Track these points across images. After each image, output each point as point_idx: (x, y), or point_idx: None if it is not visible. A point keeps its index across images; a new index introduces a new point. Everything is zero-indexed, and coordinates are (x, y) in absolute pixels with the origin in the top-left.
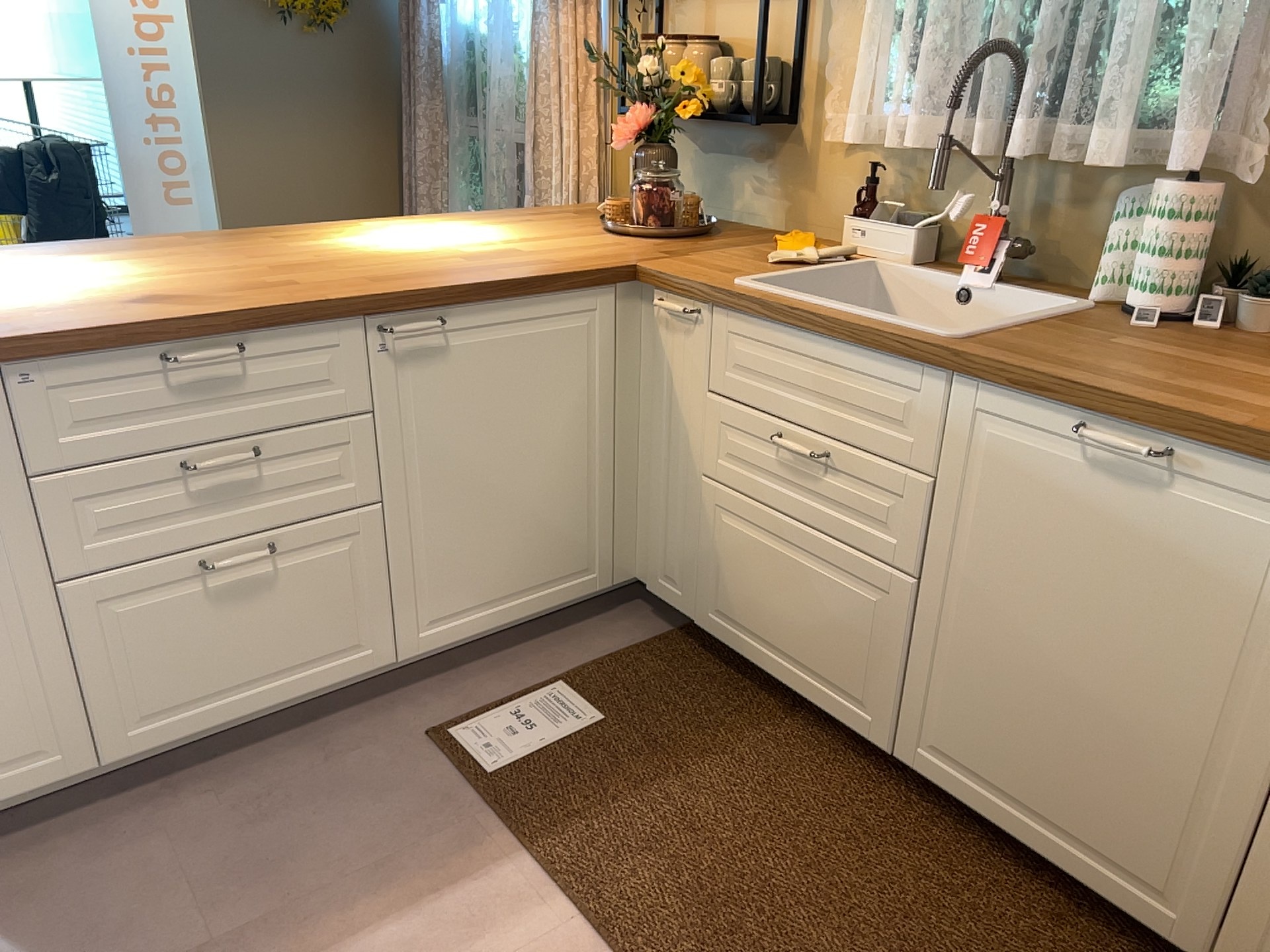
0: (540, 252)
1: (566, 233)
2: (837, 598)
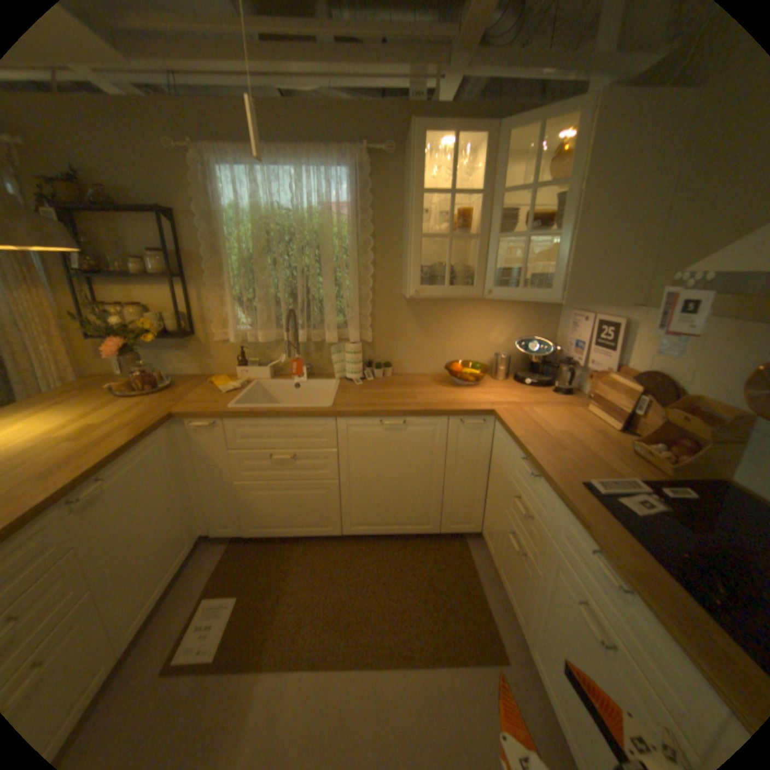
0: (109, 421)
1: (99, 404)
2: (309, 498)
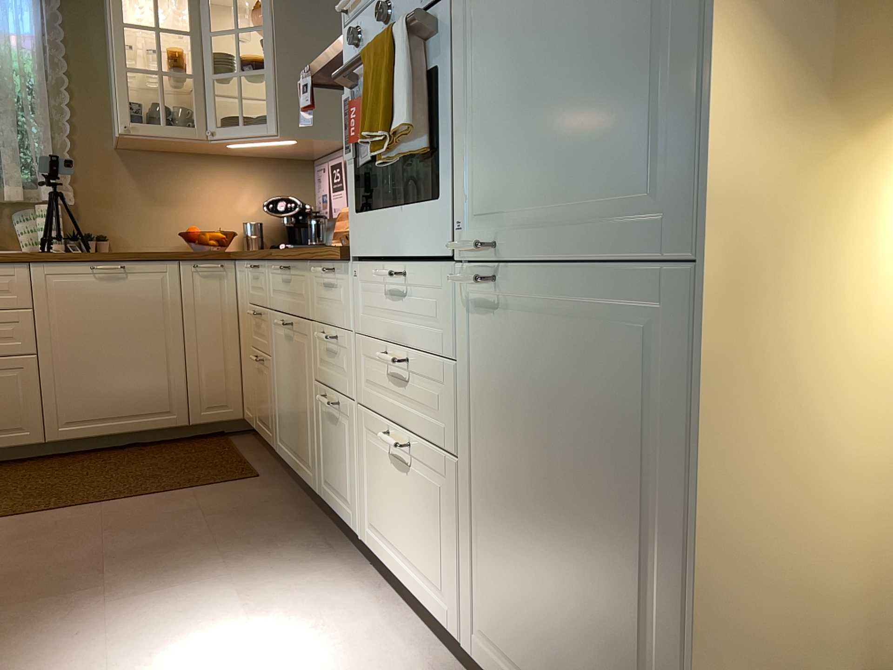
0: None
1: None
2: None
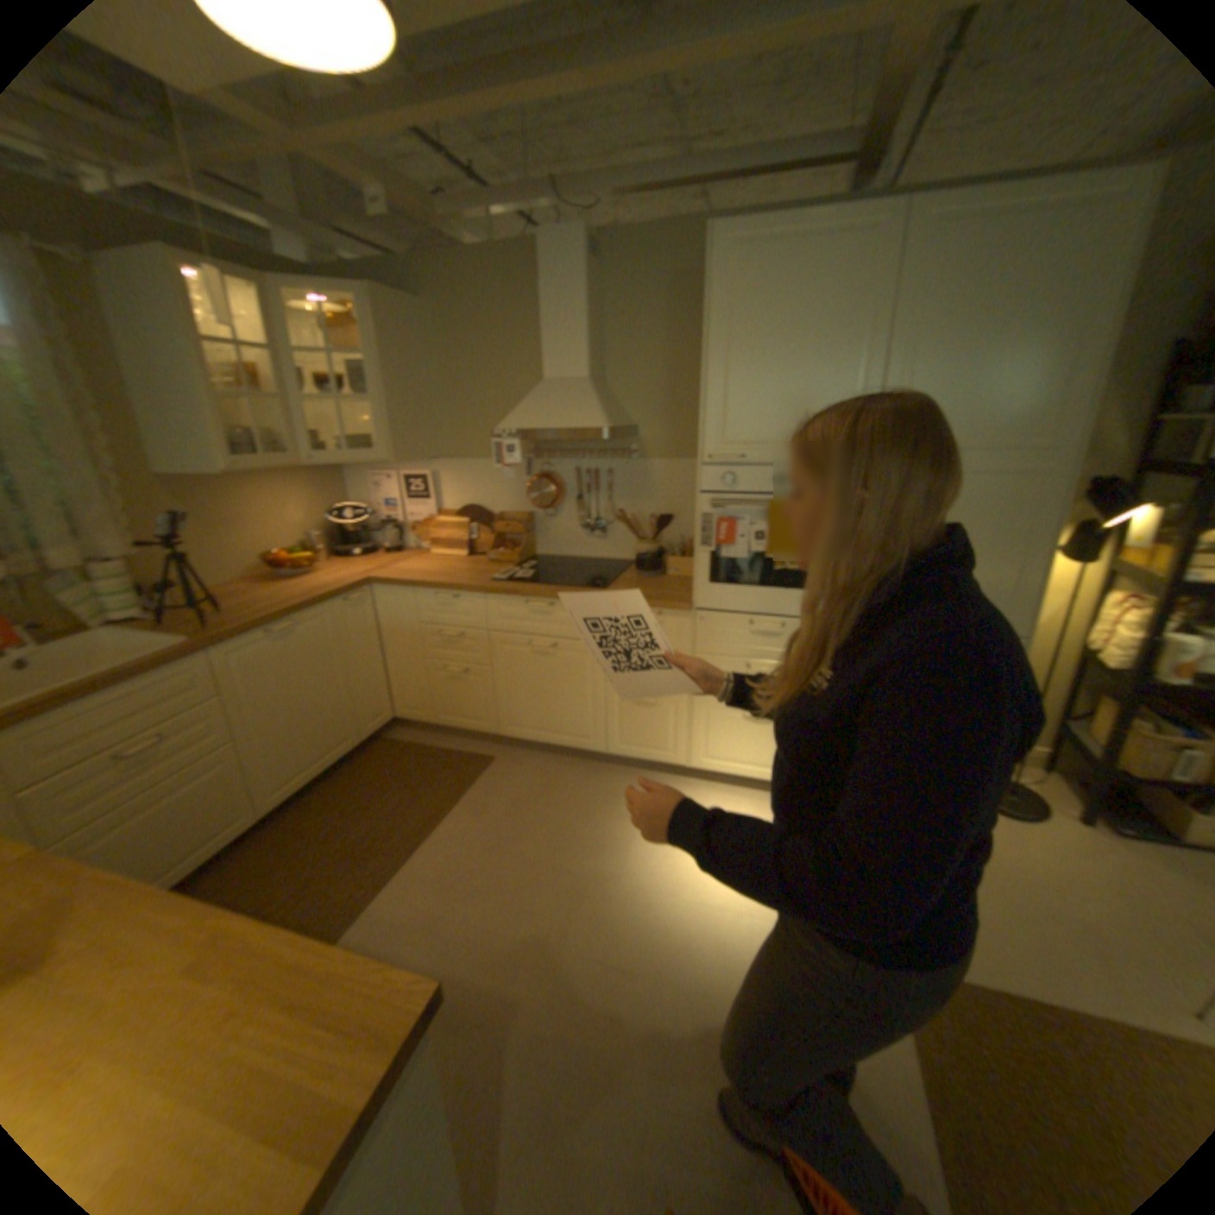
0: None
1: None
2: (202, 794)
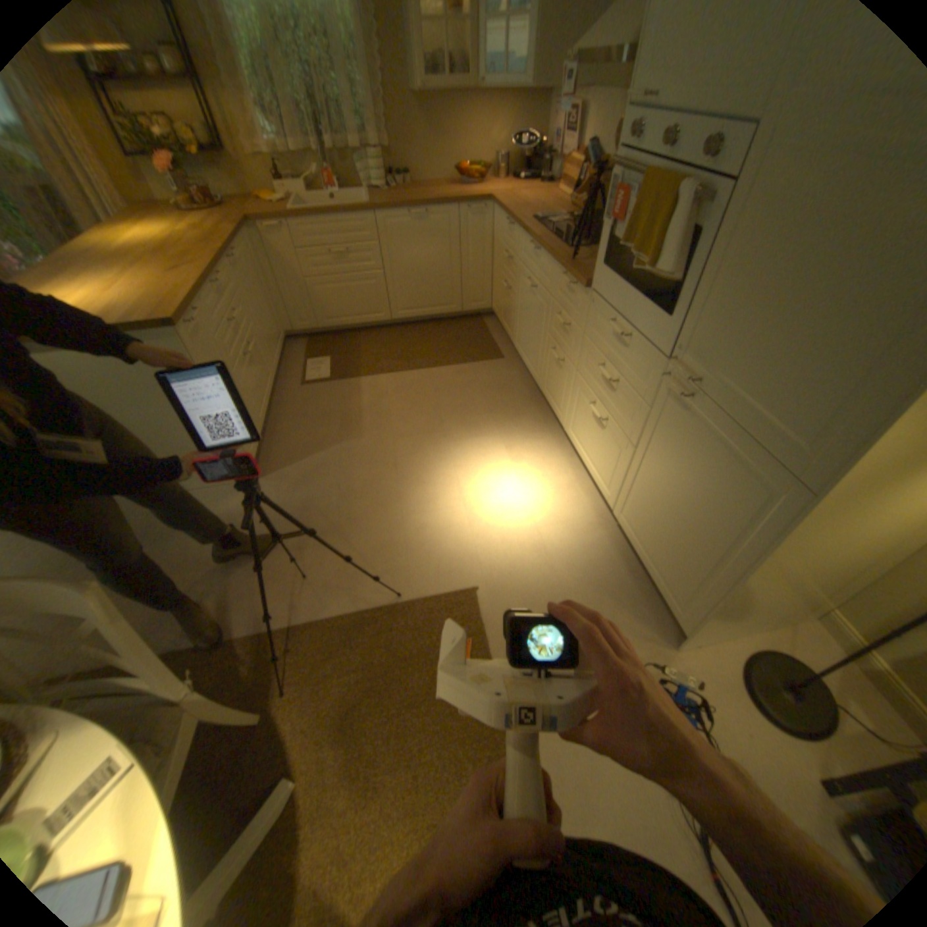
0: (203, 222)
1: (178, 217)
2: (363, 289)
